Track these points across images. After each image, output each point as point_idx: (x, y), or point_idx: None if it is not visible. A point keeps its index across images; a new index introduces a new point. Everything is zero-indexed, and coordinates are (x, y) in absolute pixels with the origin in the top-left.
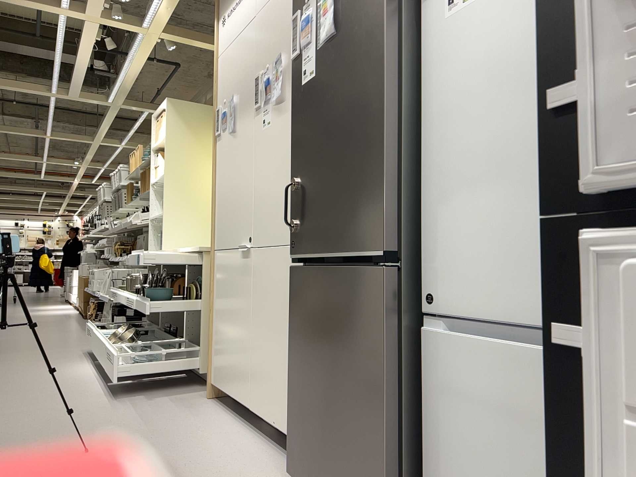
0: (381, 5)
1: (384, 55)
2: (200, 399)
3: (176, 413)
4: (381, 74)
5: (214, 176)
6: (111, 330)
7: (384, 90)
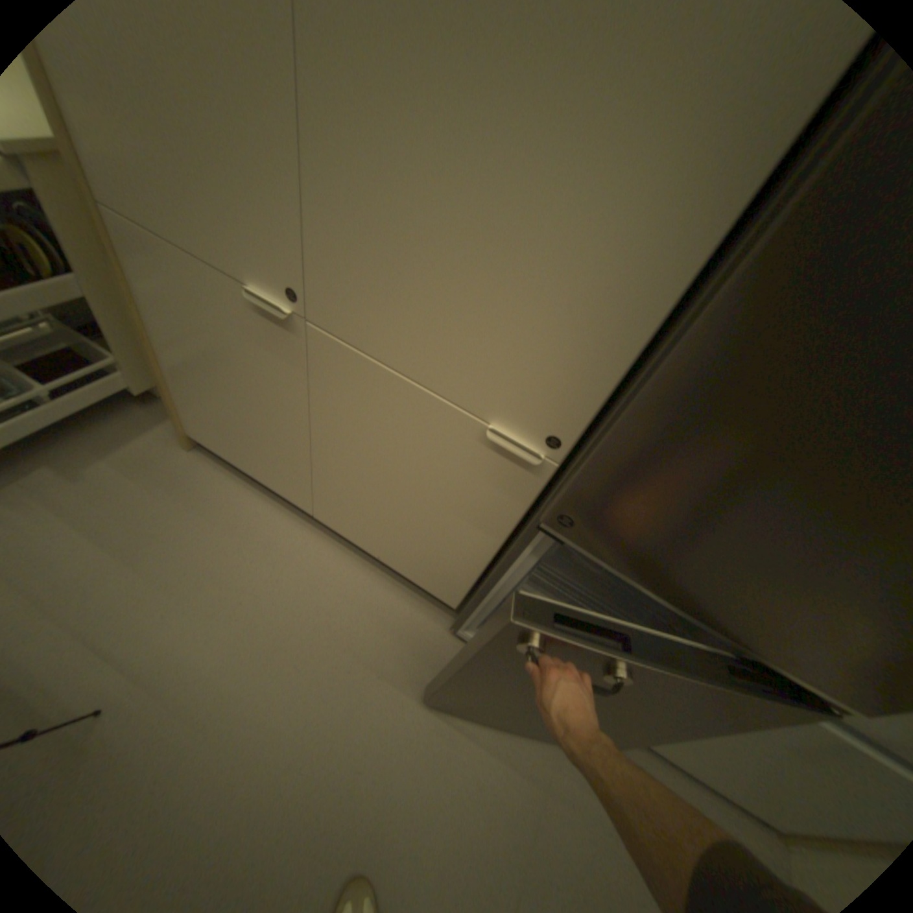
0: None
1: None
2: (173, 453)
3: (164, 513)
4: None
5: None
6: None
7: None
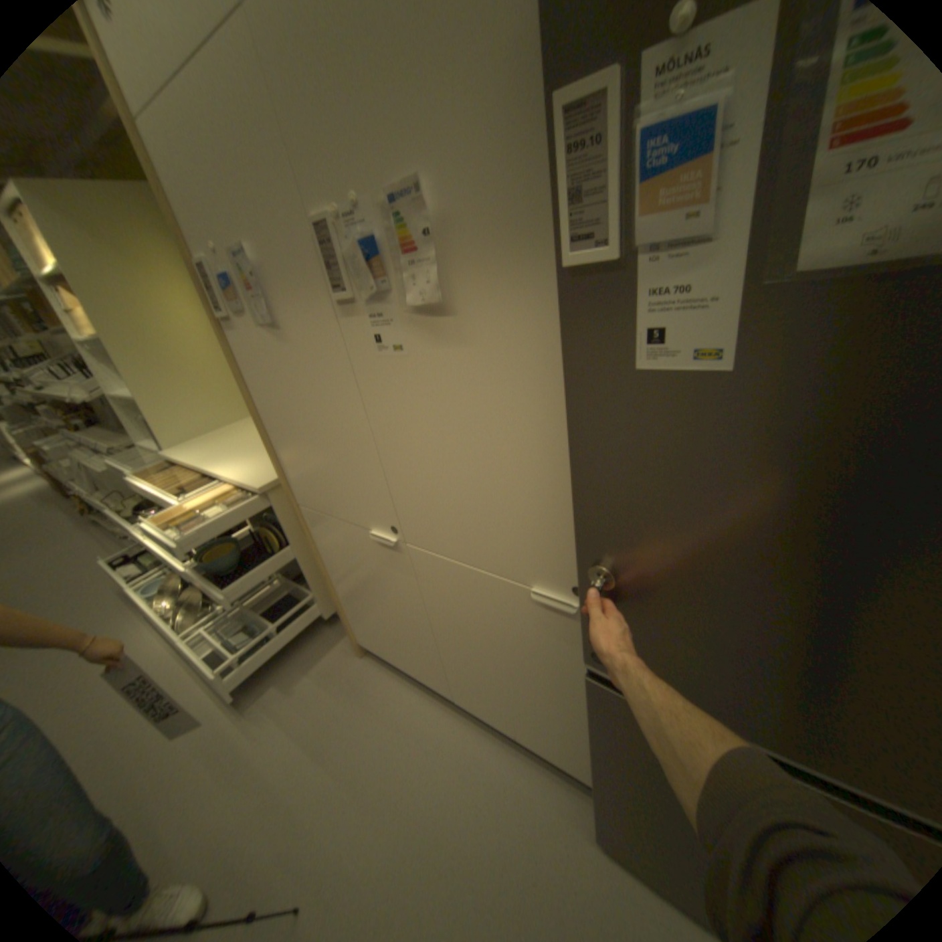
0: None
1: None
2: (349, 662)
3: (343, 716)
4: None
5: (246, 392)
6: (149, 577)
7: None
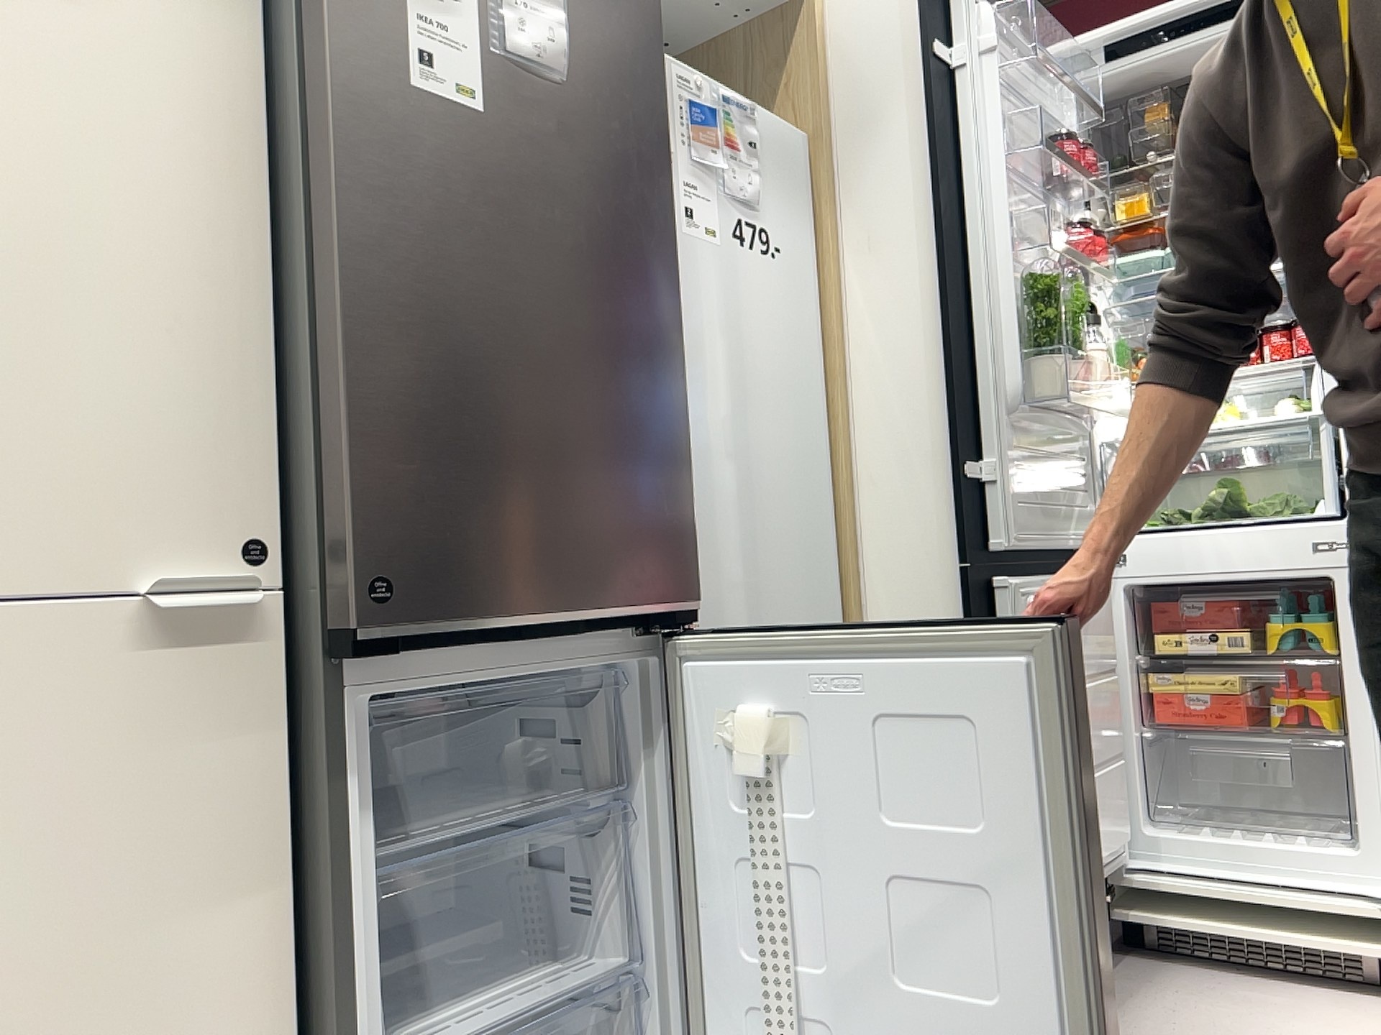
0: (663, 139)
1: (674, 237)
2: None
3: None
4: (670, 266)
5: None
6: None
7: (678, 301)
